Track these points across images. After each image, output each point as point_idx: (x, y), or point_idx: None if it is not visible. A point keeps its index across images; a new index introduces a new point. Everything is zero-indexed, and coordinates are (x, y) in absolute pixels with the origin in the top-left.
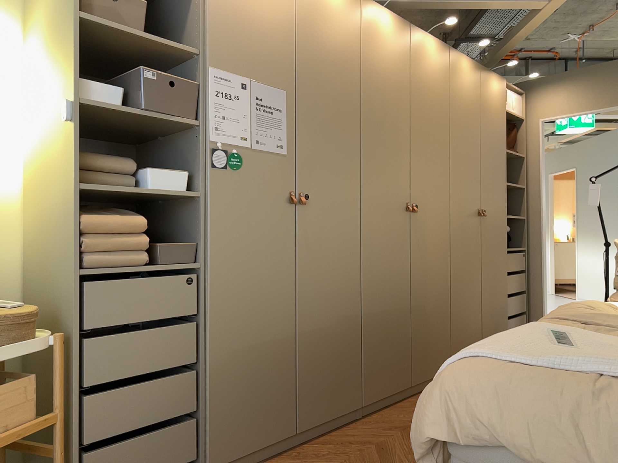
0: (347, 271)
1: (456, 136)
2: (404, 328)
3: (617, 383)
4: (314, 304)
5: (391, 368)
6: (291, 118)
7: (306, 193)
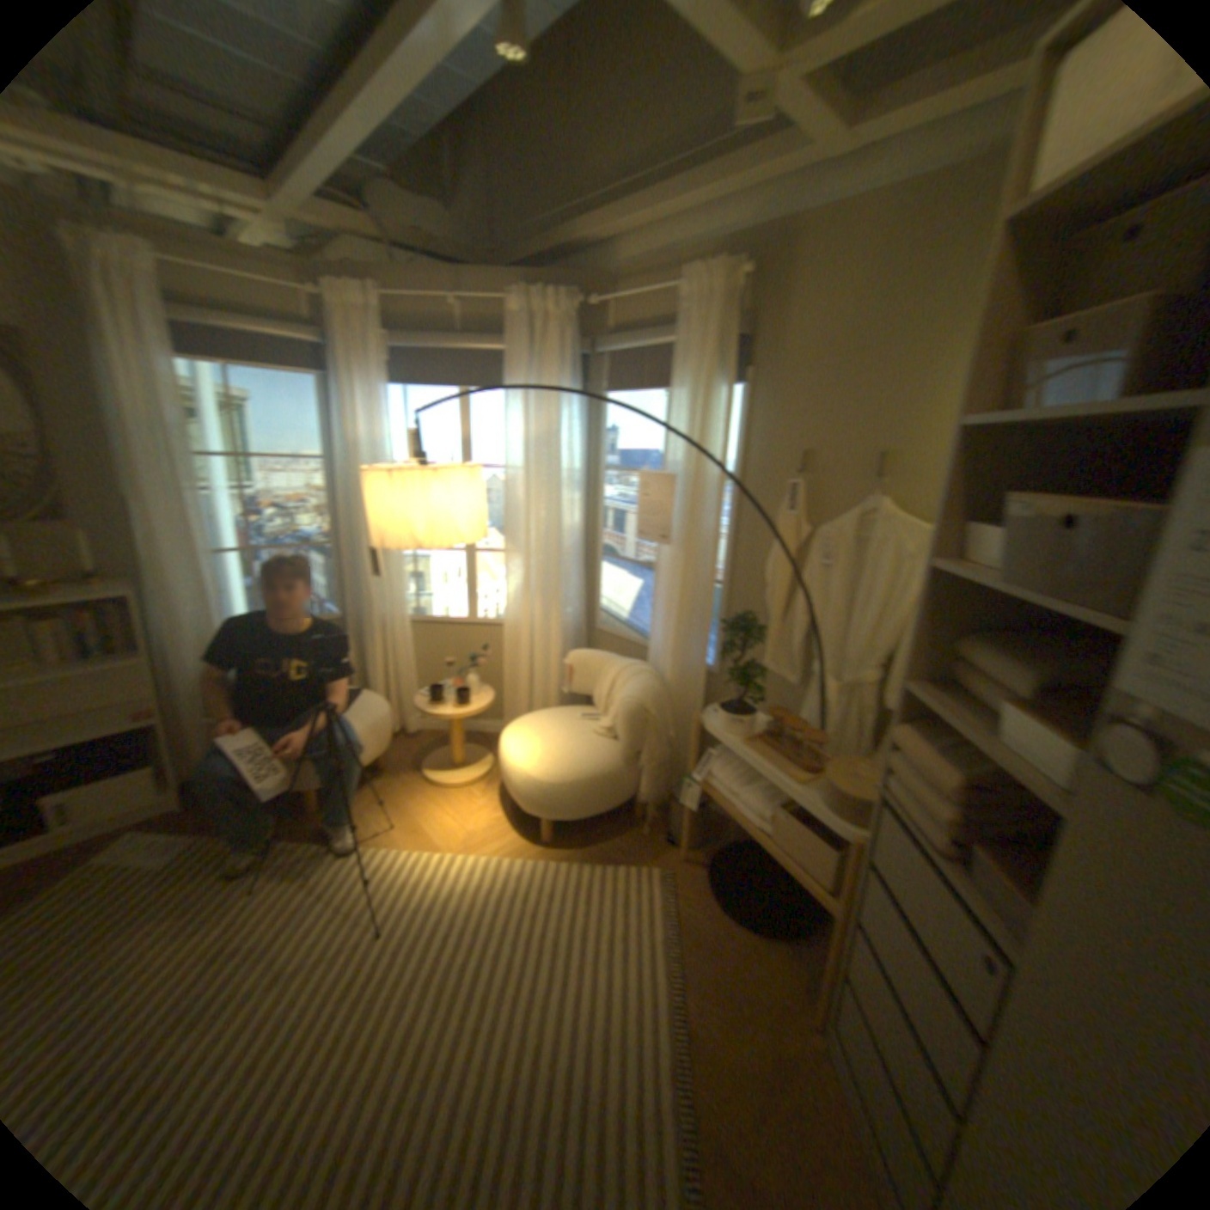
0: None
1: None
2: None
3: None
4: None
5: None
6: None
7: None
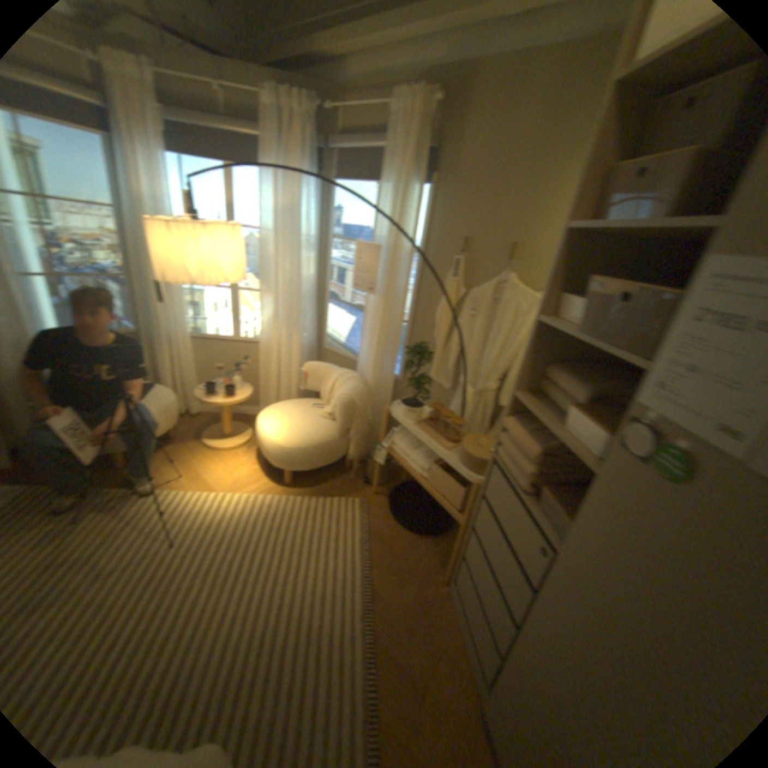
0: None
1: None
2: None
3: None
4: None
5: None
6: None
7: None
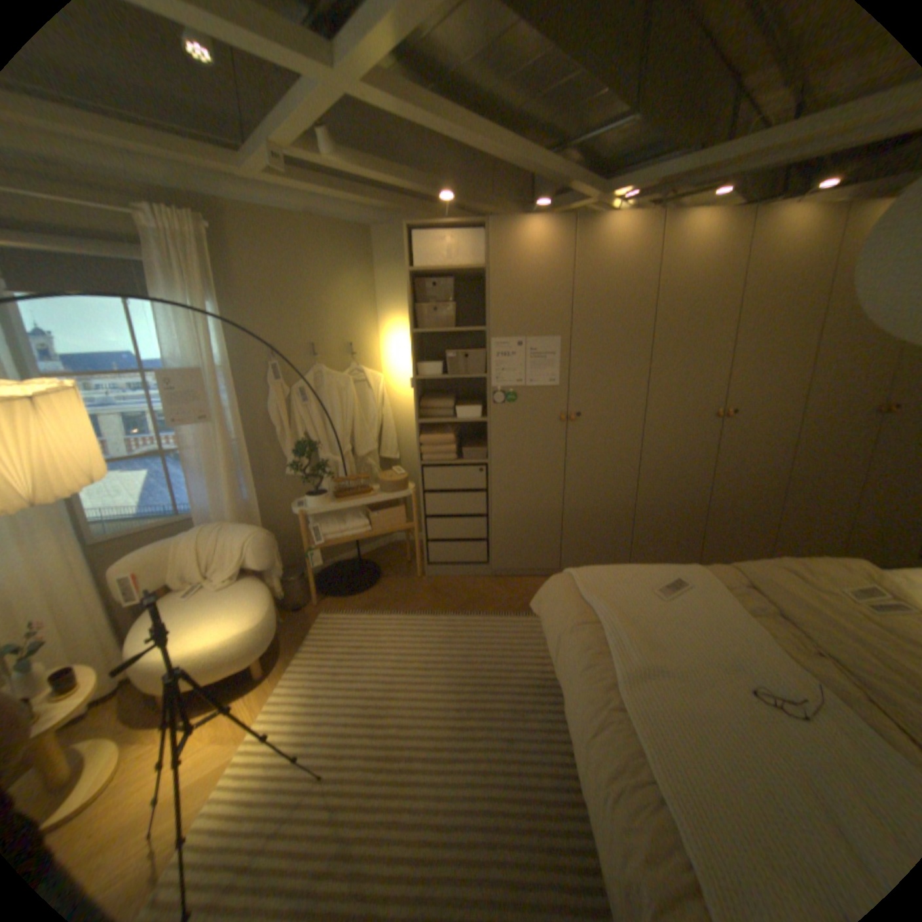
0: (619, 470)
1: (834, 323)
2: (702, 519)
3: (601, 628)
4: (580, 491)
5: (669, 549)
6: (563, 357)
7: (577, 412)
